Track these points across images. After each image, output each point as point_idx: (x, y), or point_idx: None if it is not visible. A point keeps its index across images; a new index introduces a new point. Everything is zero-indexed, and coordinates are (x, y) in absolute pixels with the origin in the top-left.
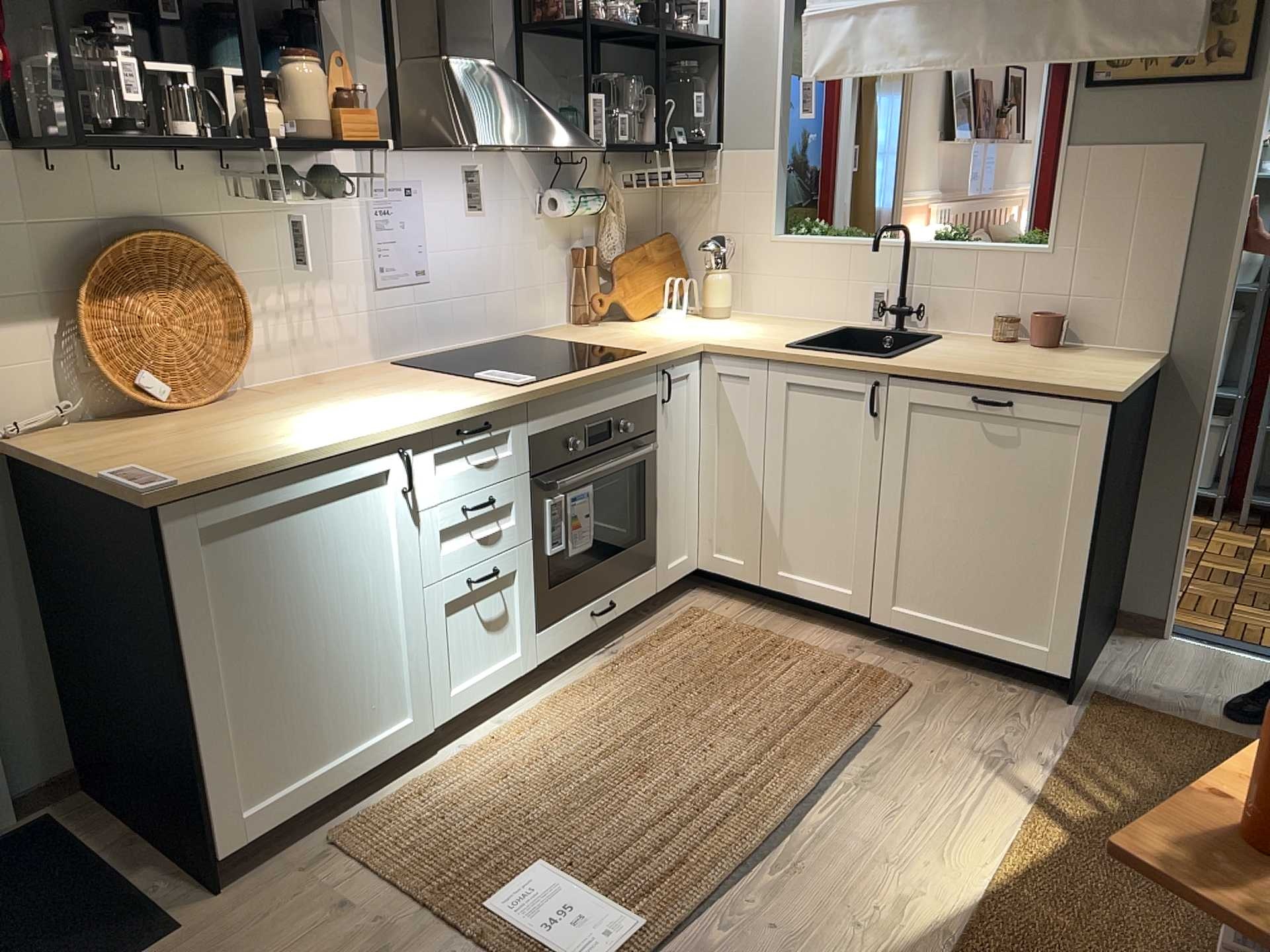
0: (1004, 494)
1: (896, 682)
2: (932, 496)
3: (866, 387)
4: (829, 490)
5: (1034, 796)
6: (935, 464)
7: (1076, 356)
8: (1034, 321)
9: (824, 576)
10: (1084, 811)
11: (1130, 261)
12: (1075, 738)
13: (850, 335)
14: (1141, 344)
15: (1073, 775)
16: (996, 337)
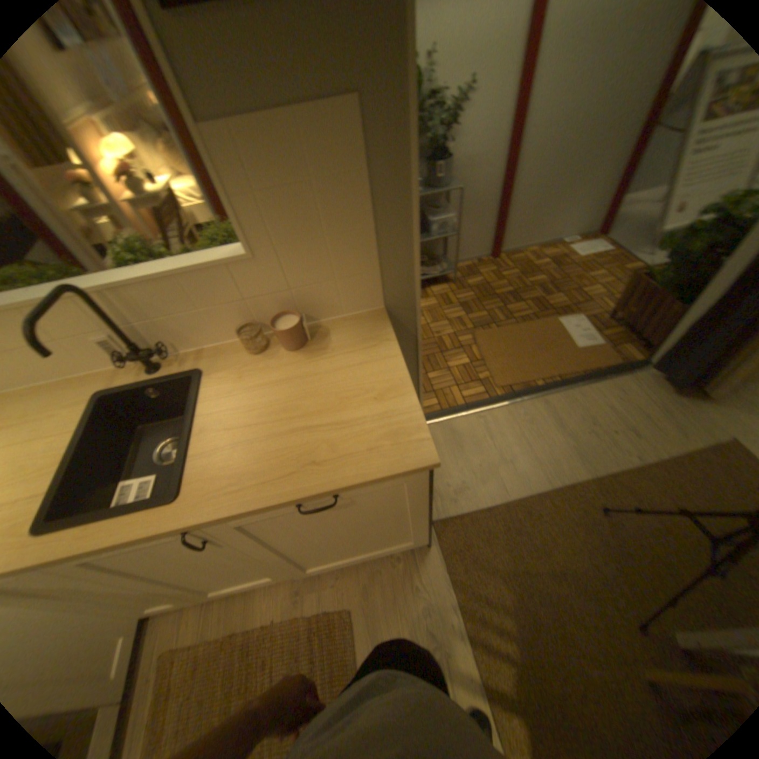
0: (352, 524)
1: (339, 627)
2: (294, 544)
3: (170, 539)
4: (202, 571)
5: (478, 691)
6: (285, 536)
7: (331, 362)
8: (275, 336)
9: (240, 585)
10: (506, 679)
11: (327, 249)
12: (452, 590)
13: (103, 404)
14: (360, 309)
15: (477, 639)
16: (247, 353)
